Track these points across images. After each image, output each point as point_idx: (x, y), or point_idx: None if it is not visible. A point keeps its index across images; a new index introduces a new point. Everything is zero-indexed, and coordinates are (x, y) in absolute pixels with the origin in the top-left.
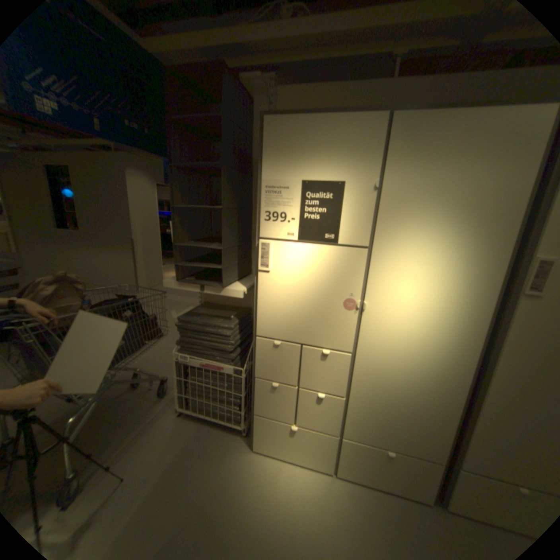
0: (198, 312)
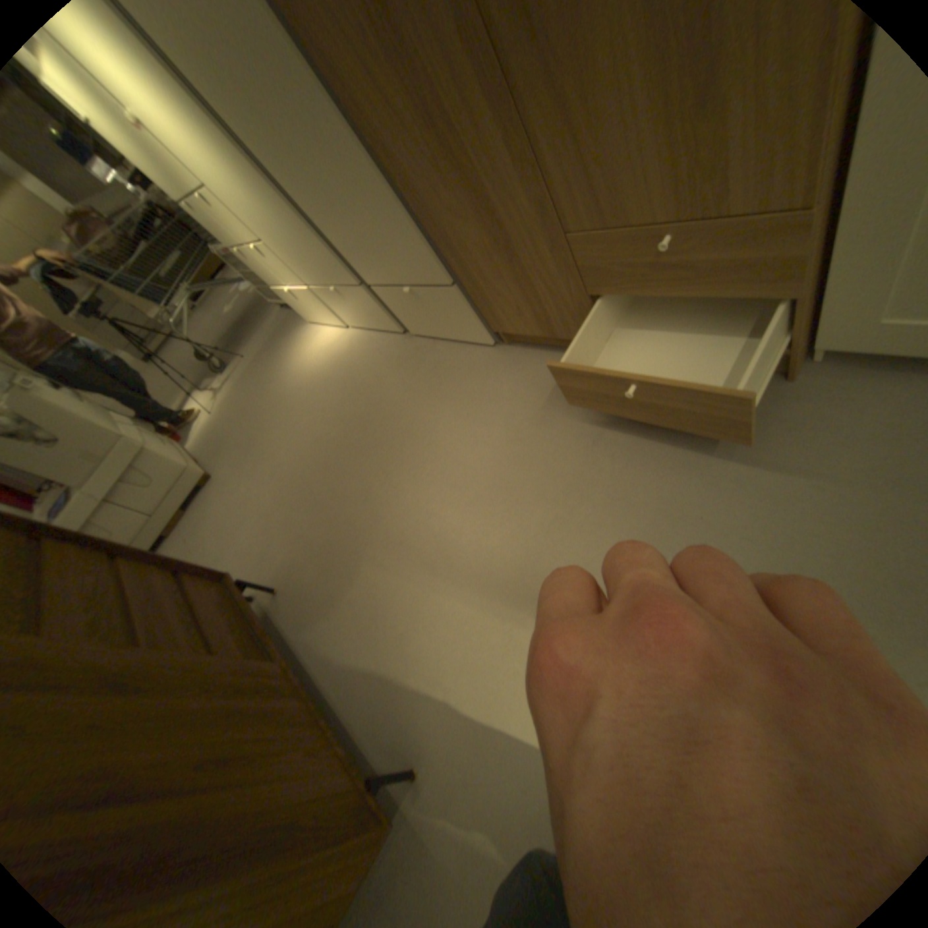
0: None
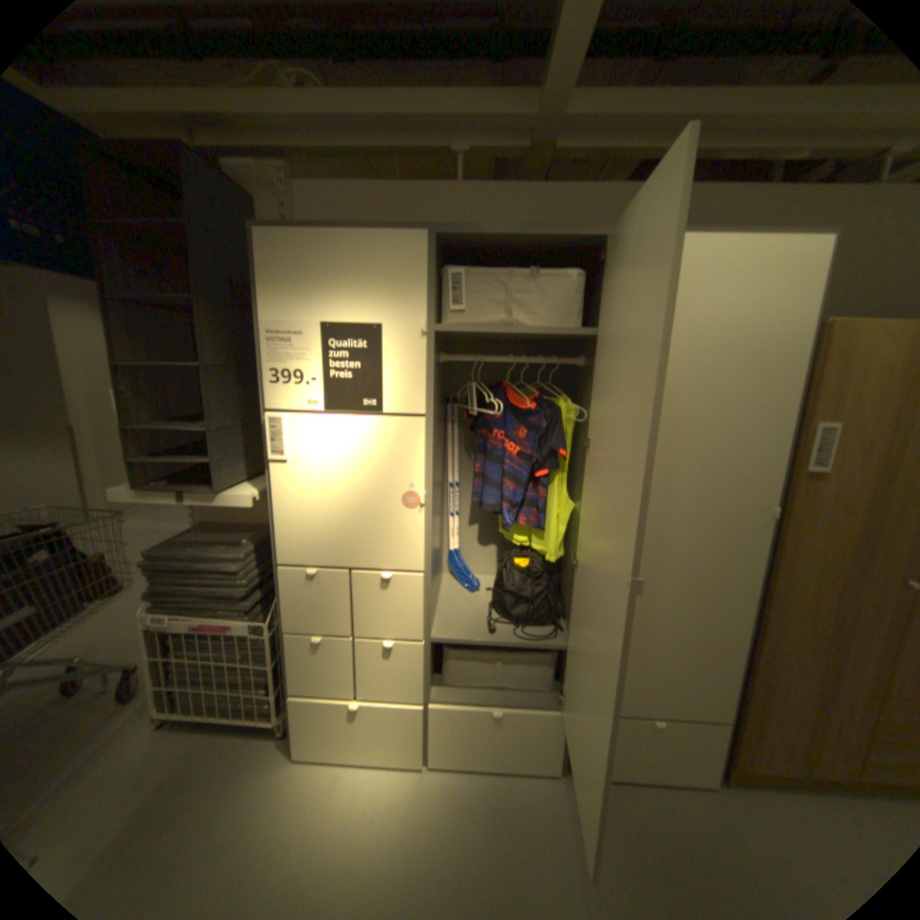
0: (184, 540)
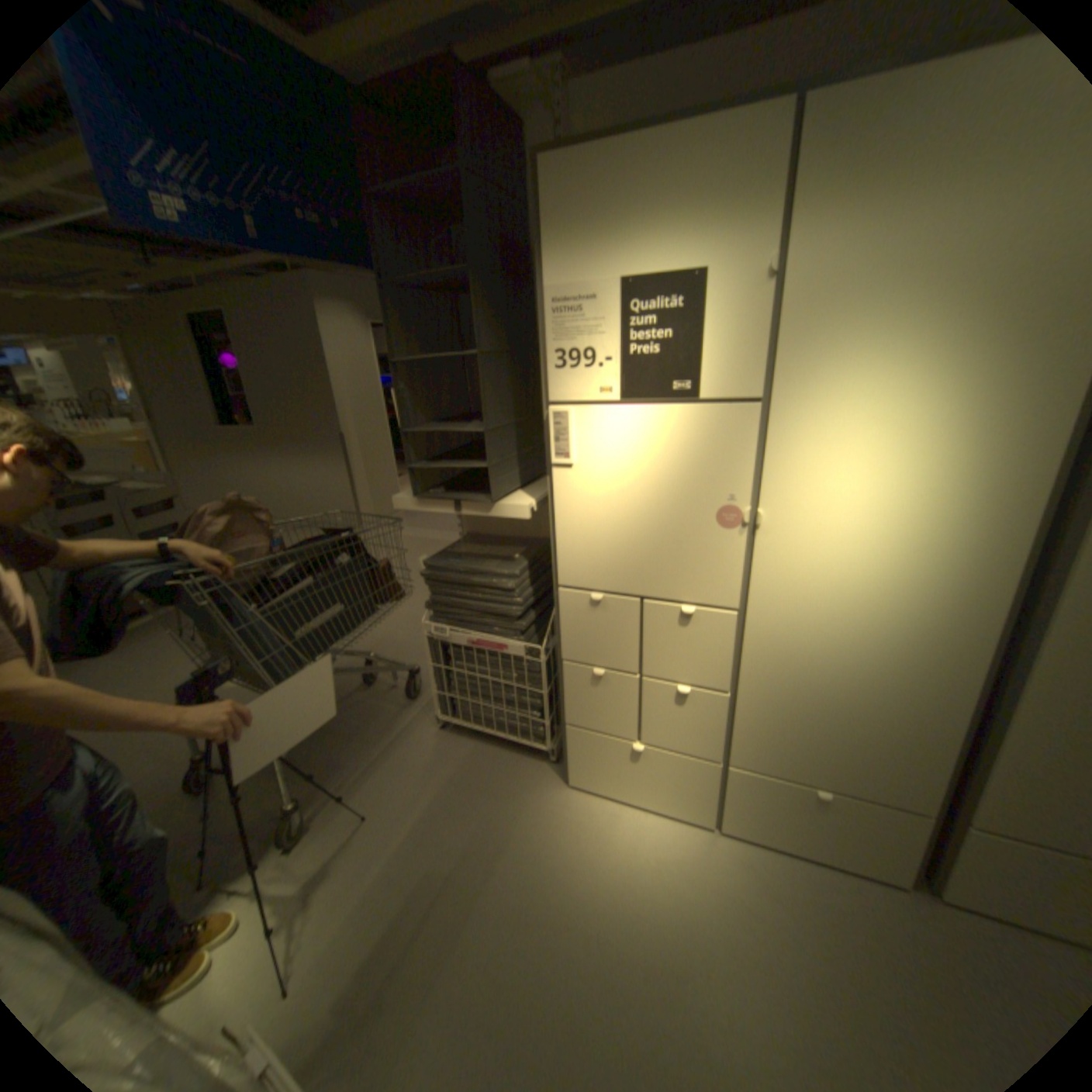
0: (459, 552)
